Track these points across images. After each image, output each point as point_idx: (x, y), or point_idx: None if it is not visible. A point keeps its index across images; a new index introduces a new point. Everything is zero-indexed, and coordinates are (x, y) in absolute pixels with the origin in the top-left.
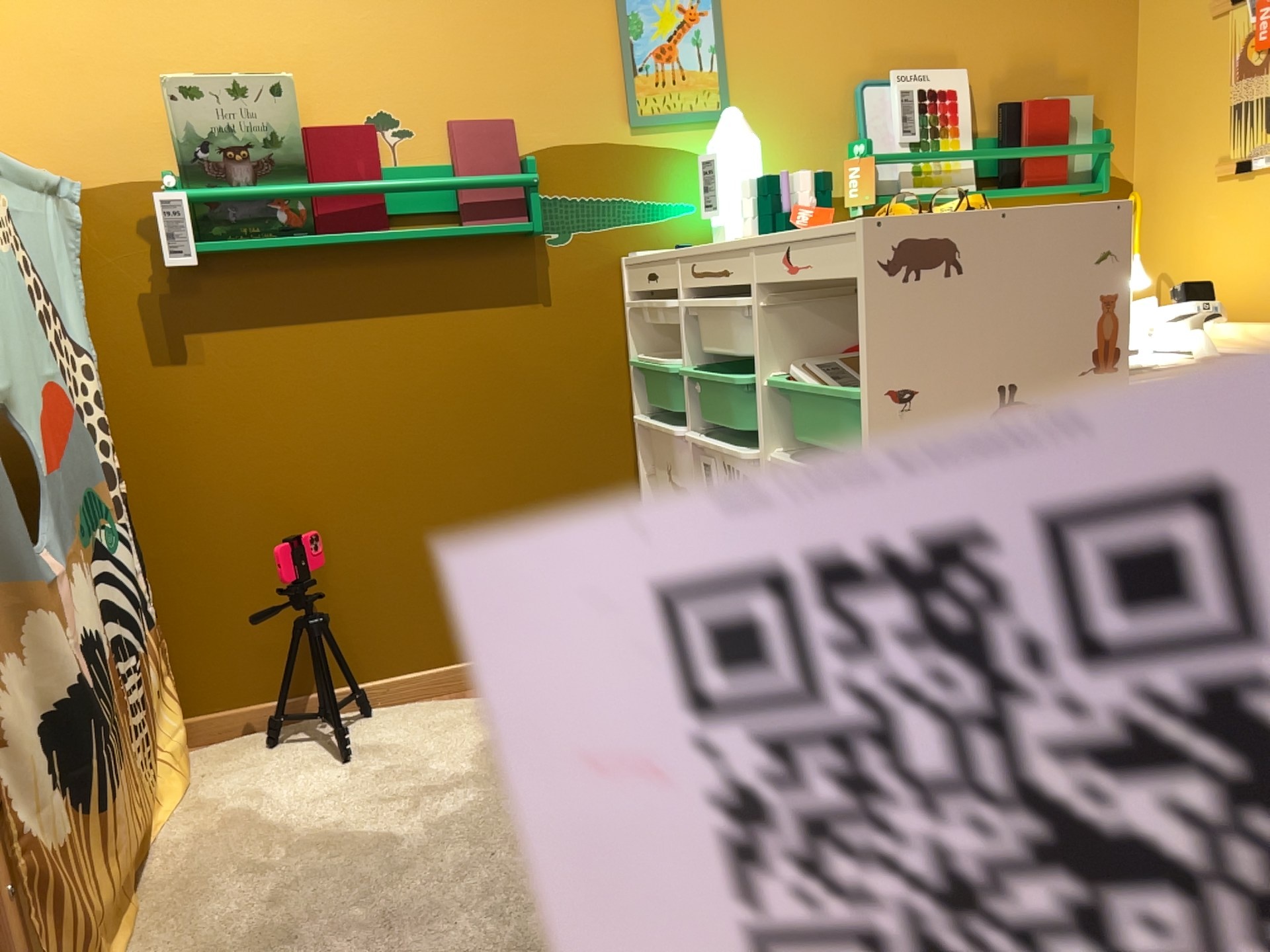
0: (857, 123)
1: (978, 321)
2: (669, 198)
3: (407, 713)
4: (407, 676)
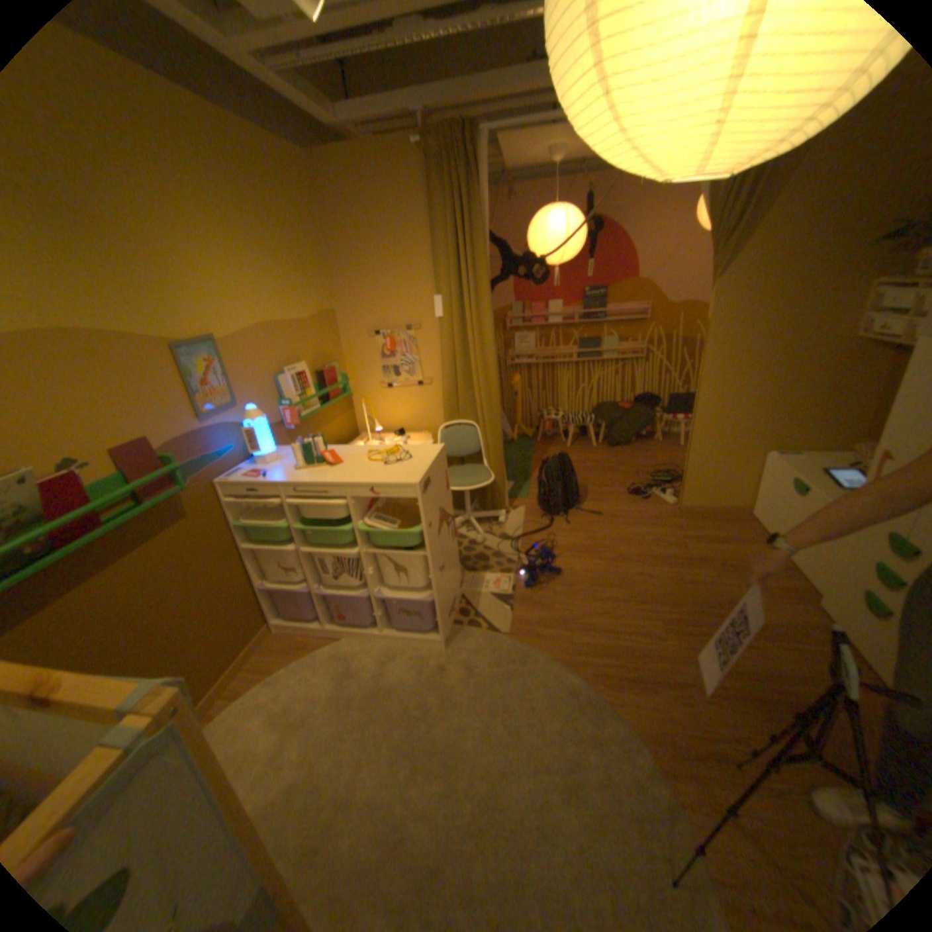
0: (278, 391)
1: (434, 494)
2: (223, 447)
3: None
4: None
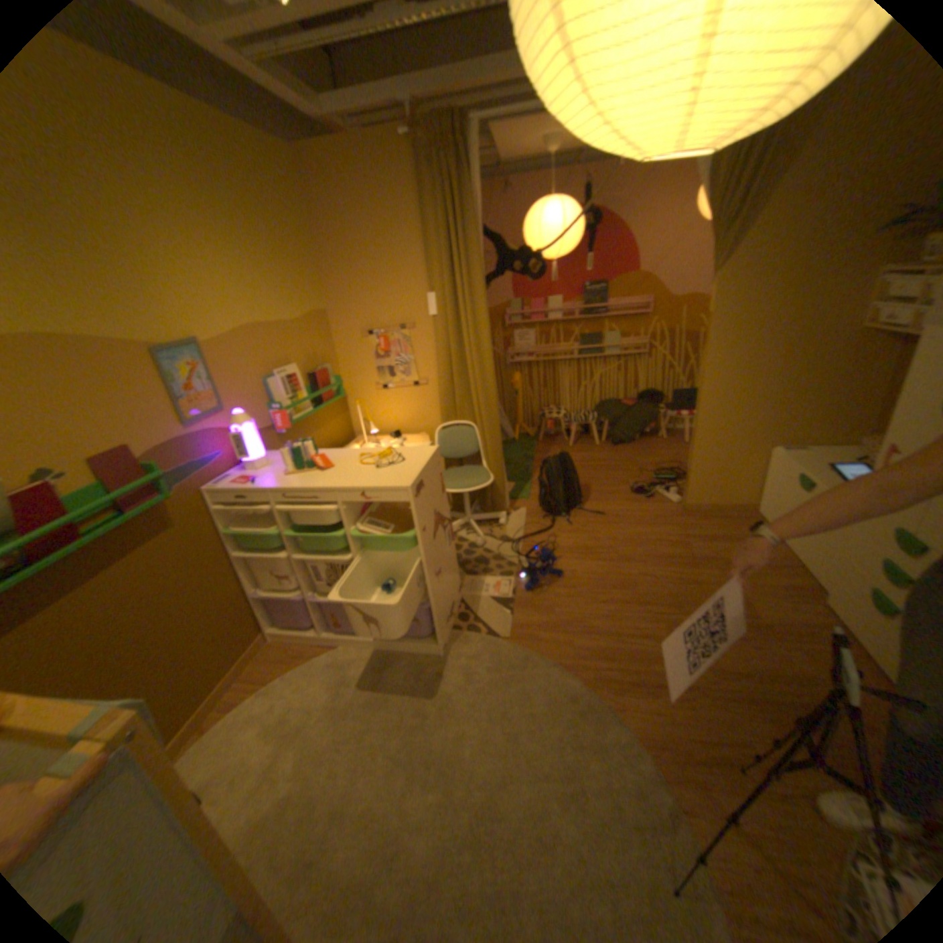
0: (268, 394)
1: (429, 497)
2: (212, 453)
3: (192, 759)
4: (170, 745)
